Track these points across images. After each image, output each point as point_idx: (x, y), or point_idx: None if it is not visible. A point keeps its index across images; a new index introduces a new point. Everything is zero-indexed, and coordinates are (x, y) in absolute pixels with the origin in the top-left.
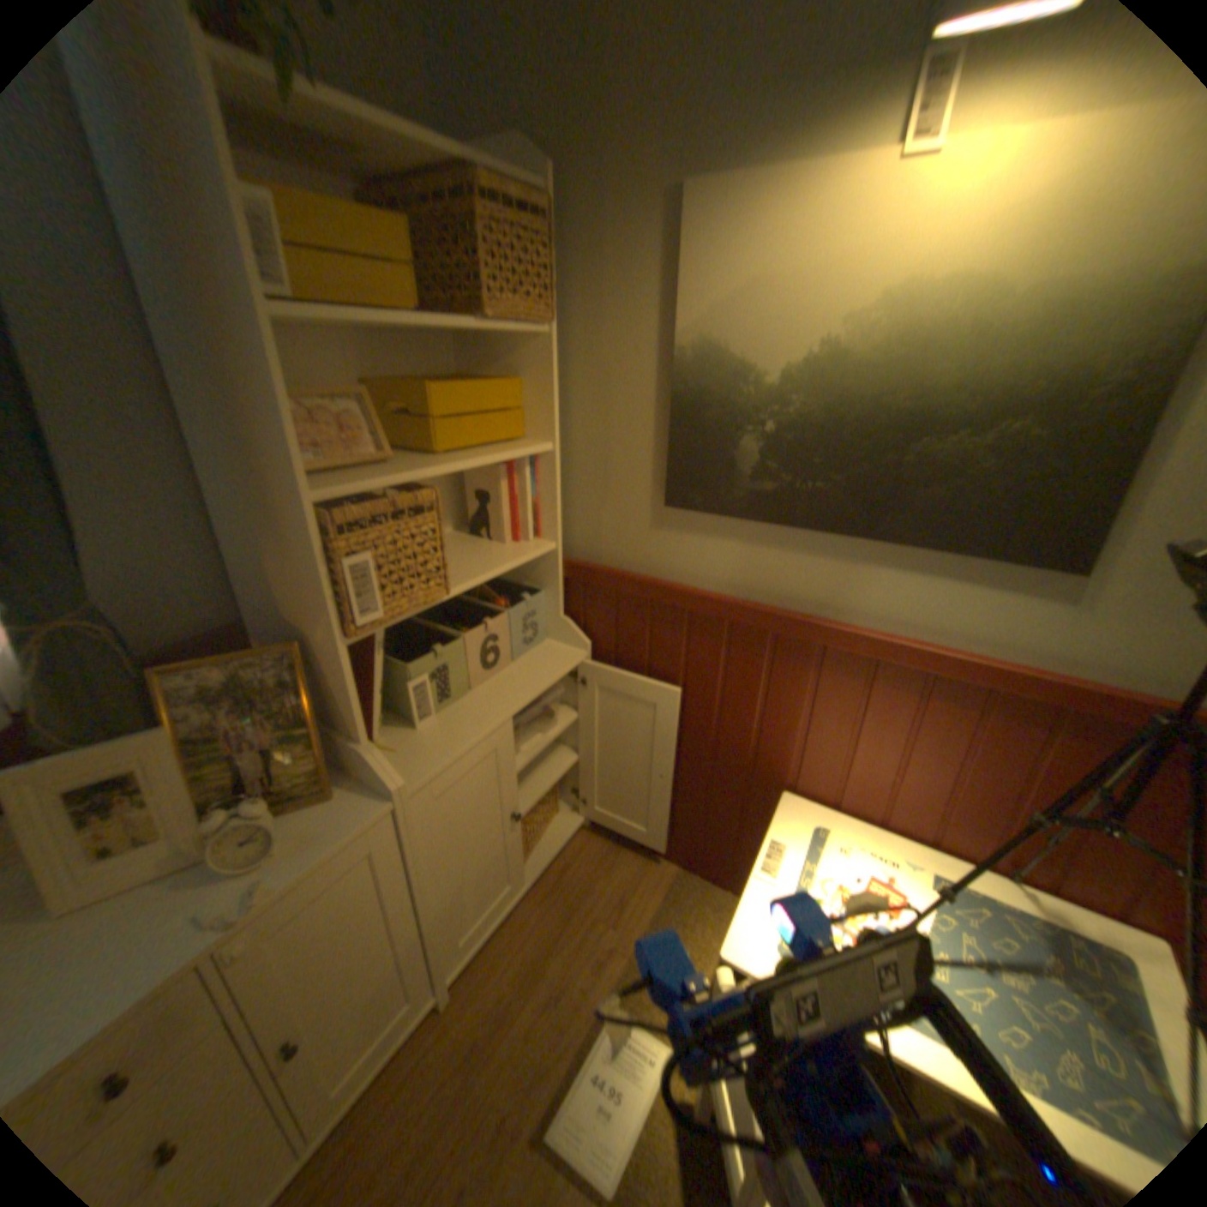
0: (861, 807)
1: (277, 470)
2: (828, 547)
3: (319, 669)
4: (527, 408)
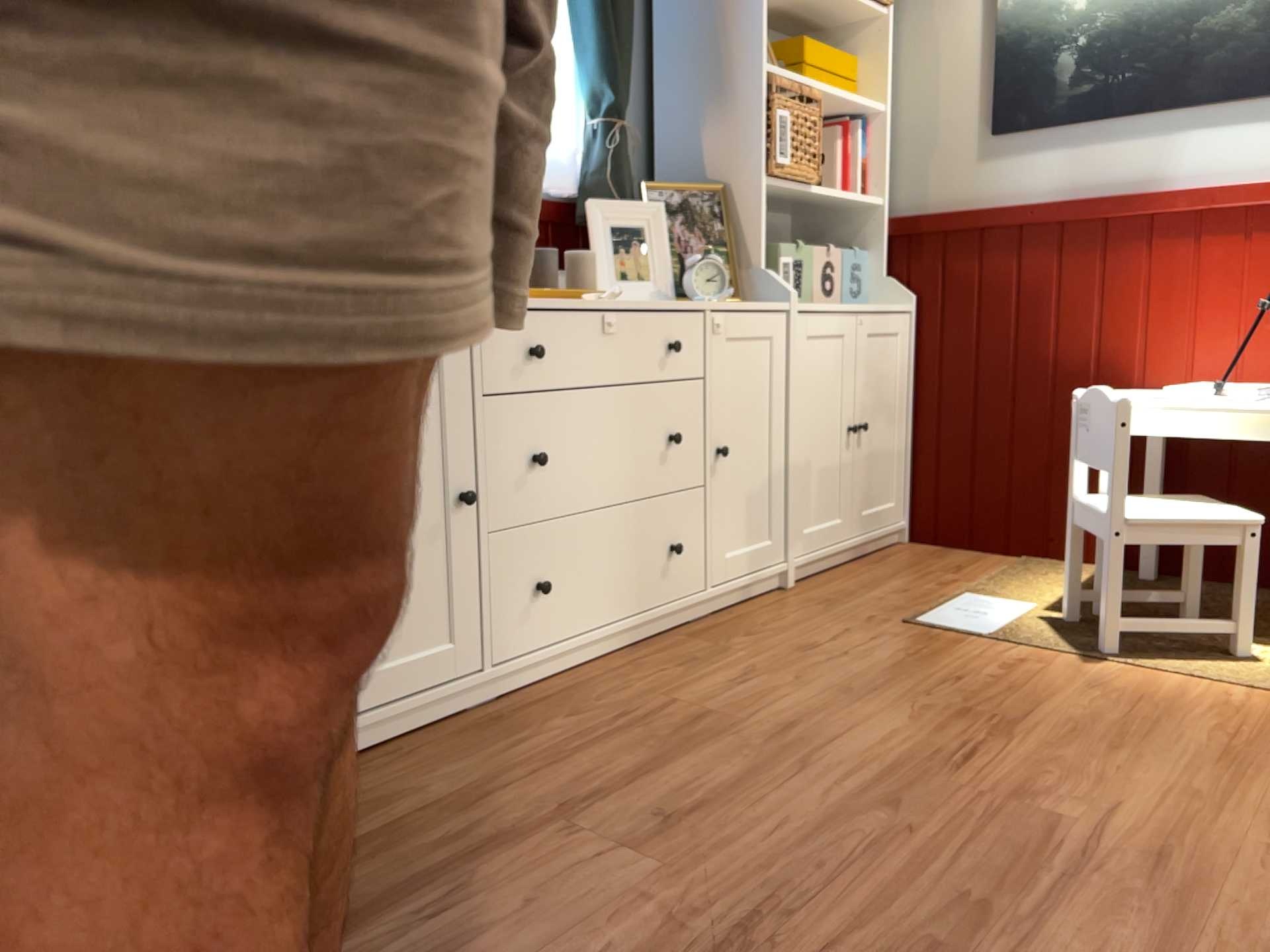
0: (1208, 377)
1: (739, 52)
2: (1138, 128)
3: (729, 213)
4: (859, 81)
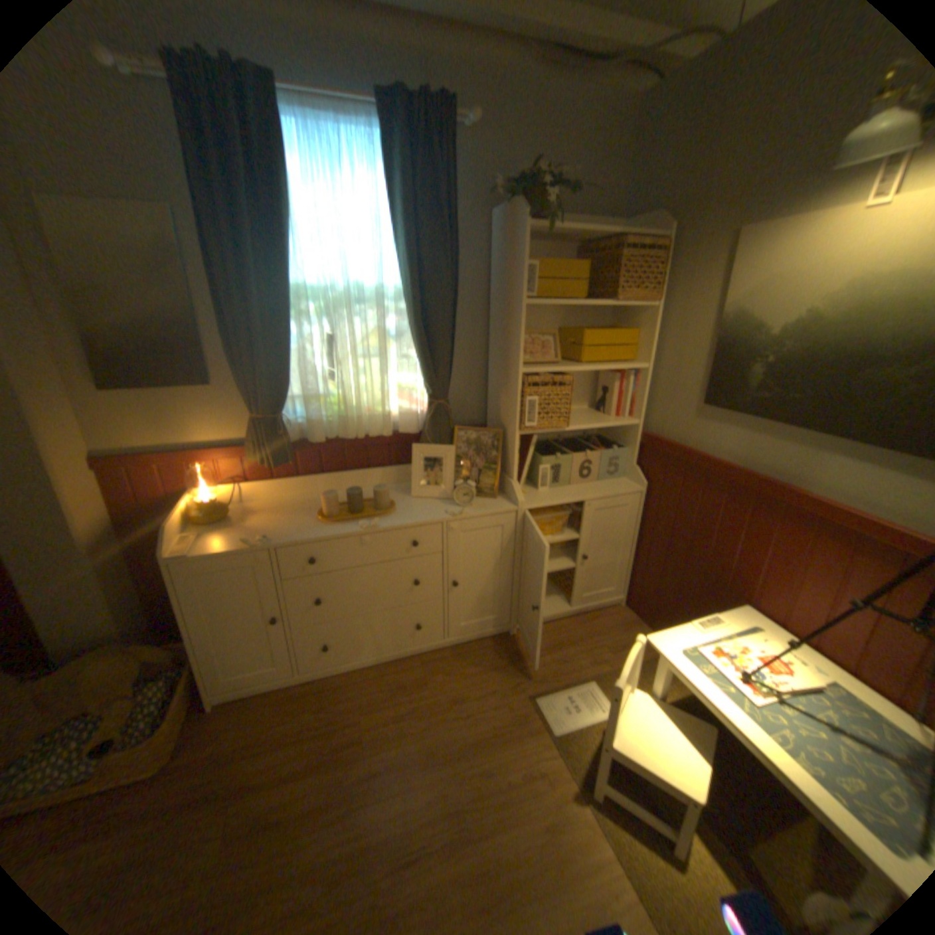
0: (802, 631)
1: (512, 359)
2: (801, 437)
3: (505, 444)
4: (639, 344)
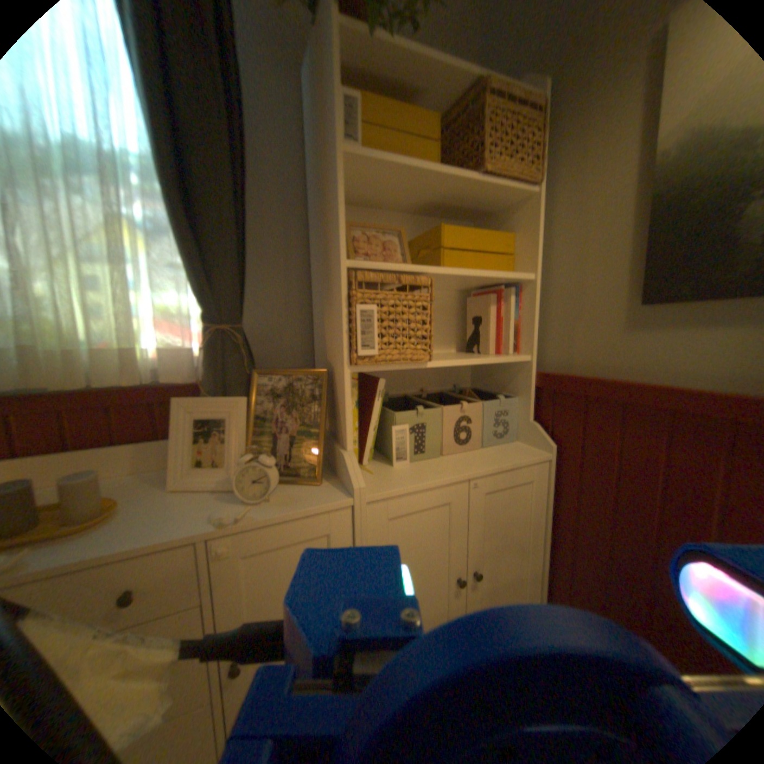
0: None
1: (336, 251)
2: None
3: (338, 393)
4: (517, 253)
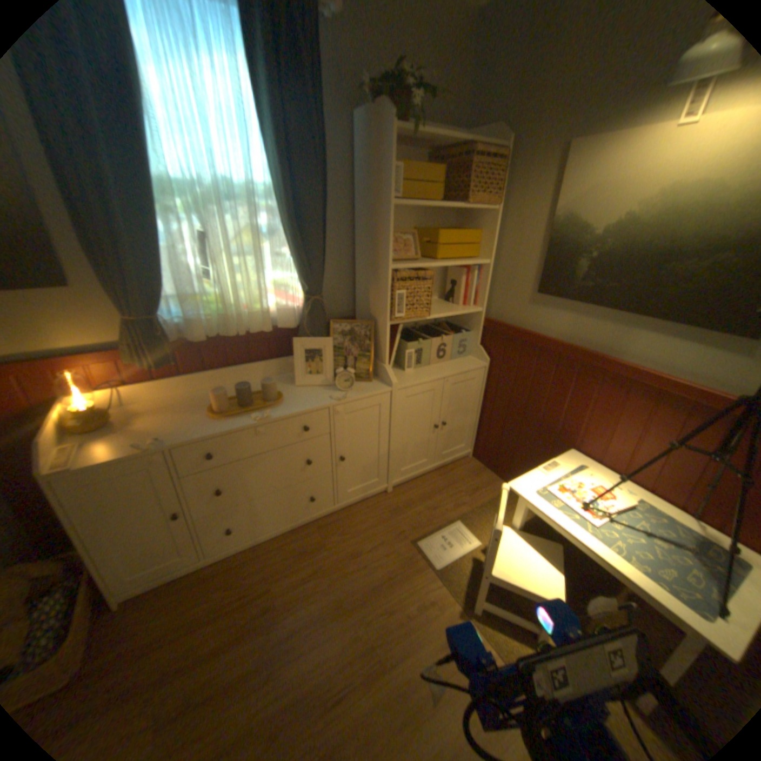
0: (613, 464)
1: (382, 257)
2: (616, 318)
3: (377, 334)
4: (481, 243)
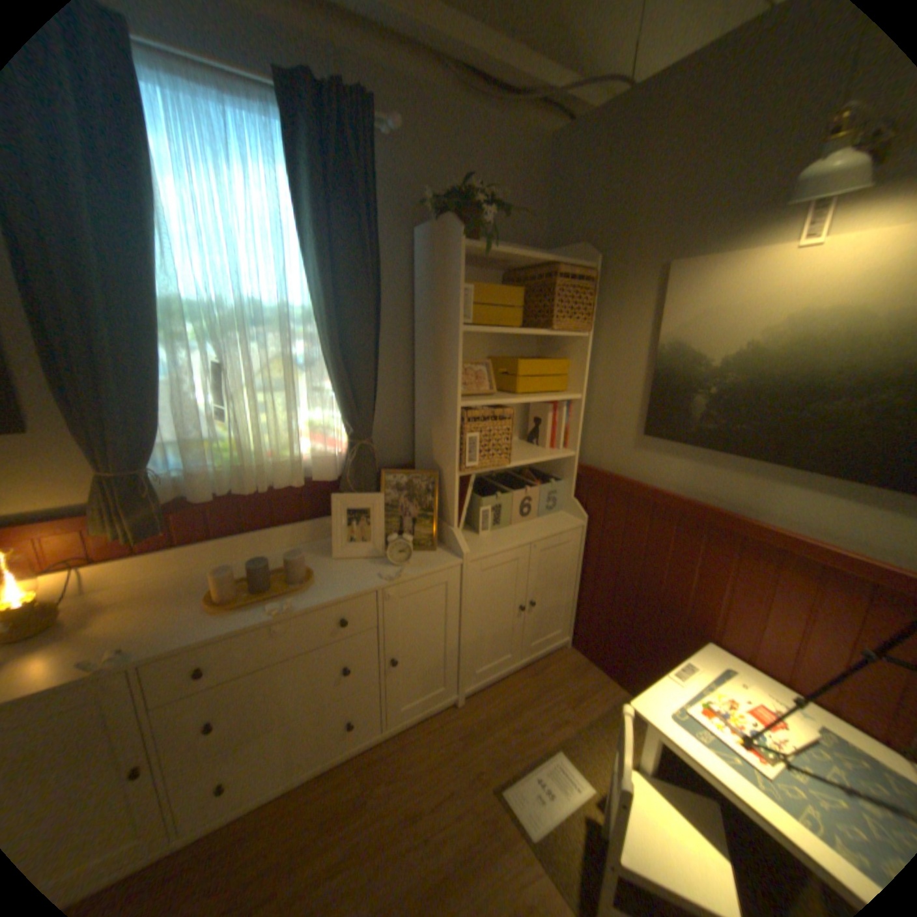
0: (772, 668)
1: (448, 392)
2: (751, 468)
3: (442, 487)
4: (570, 374)
